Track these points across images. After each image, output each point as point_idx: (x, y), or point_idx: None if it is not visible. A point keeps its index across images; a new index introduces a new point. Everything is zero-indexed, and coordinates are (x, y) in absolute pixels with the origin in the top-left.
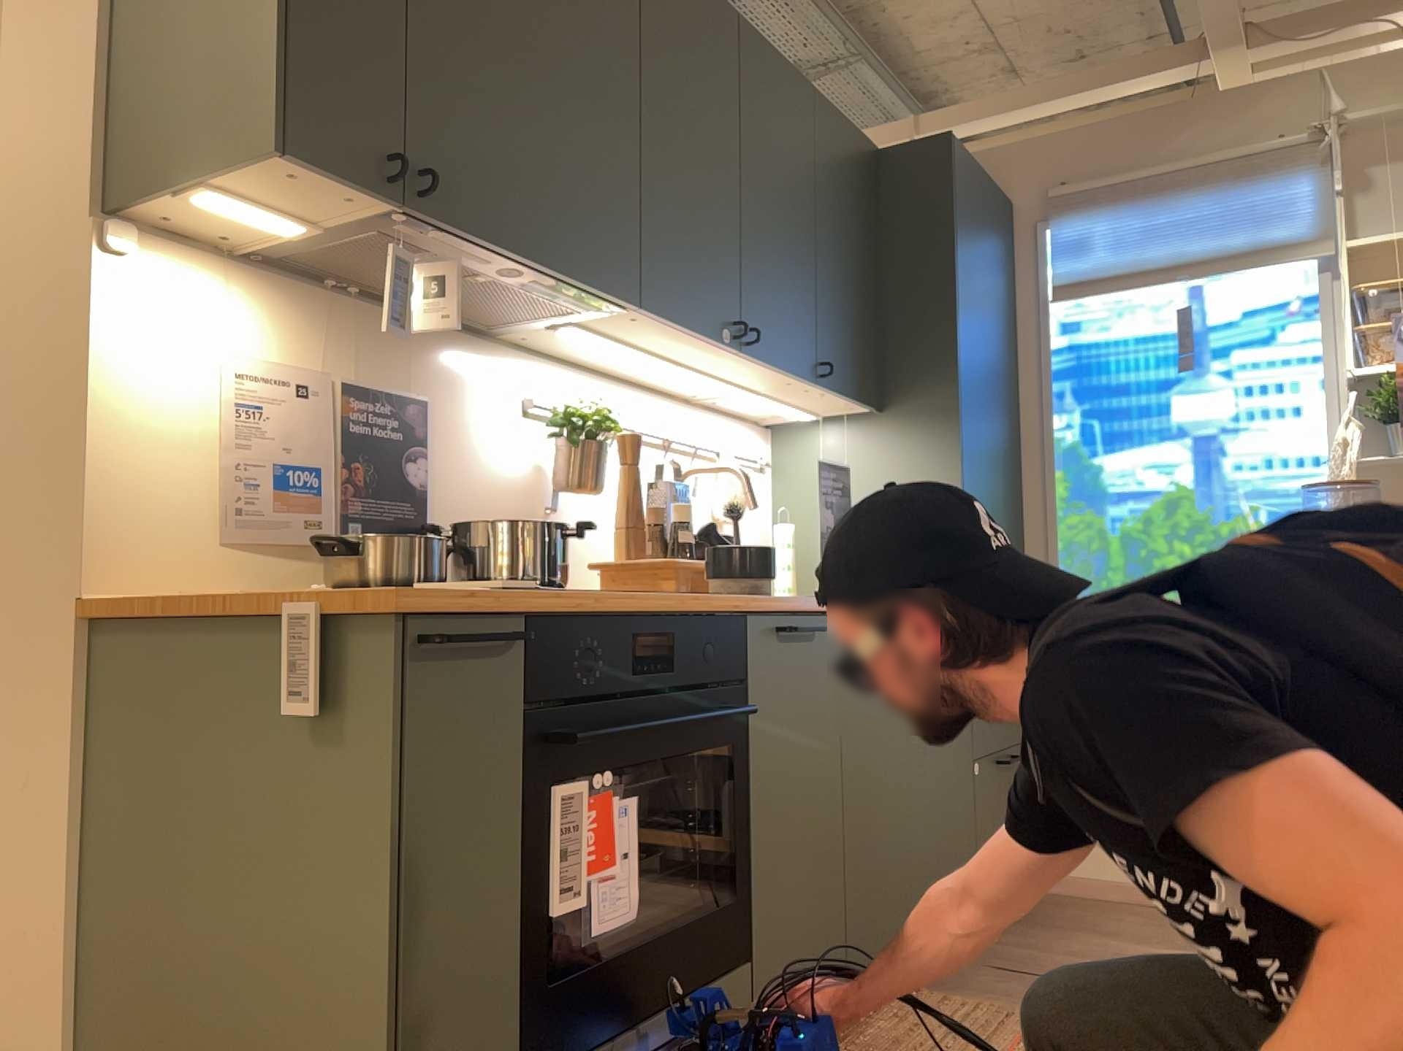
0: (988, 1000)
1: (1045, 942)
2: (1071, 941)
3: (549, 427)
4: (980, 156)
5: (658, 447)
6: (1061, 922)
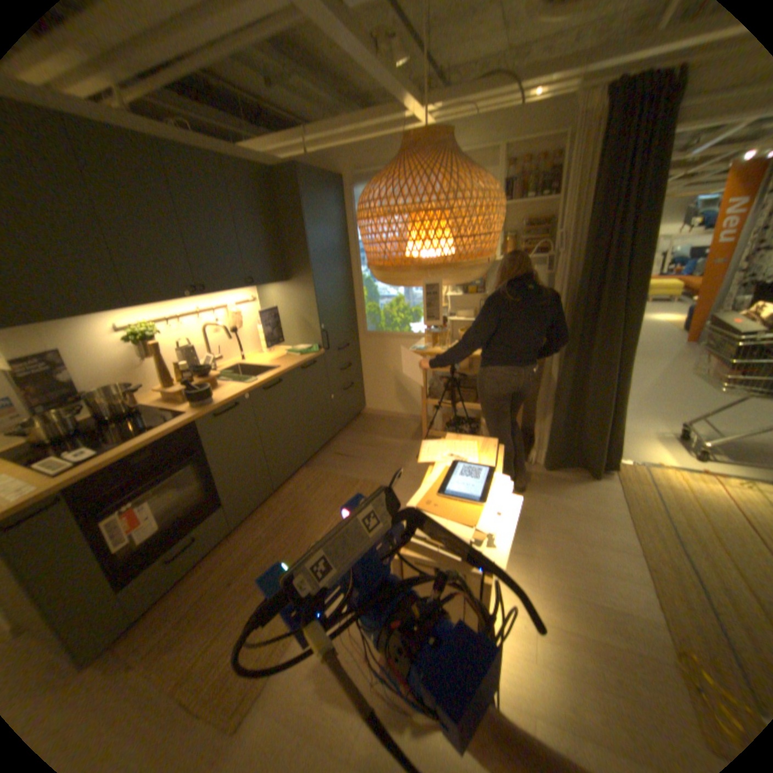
0: (325, 470)
1: (355, 439)
2: (362, 438)
3: (123, 340)
4: (328, 150)
5: (196, 312)
6: (364, 429)
